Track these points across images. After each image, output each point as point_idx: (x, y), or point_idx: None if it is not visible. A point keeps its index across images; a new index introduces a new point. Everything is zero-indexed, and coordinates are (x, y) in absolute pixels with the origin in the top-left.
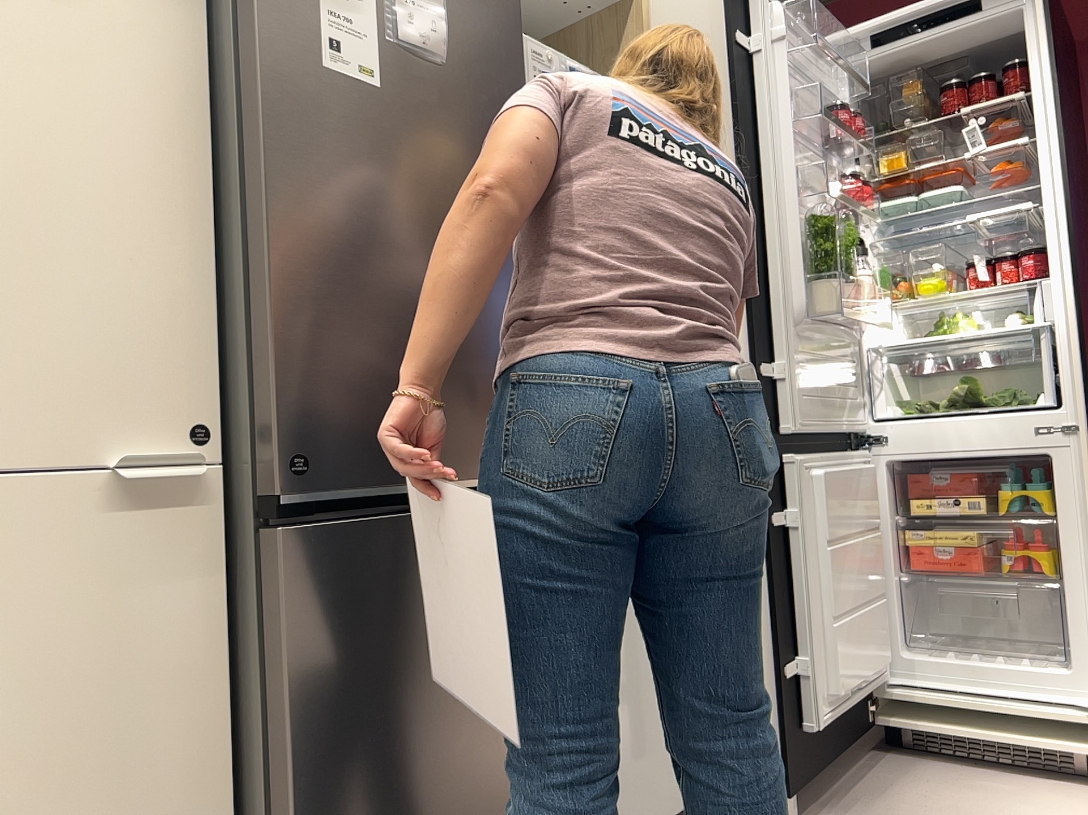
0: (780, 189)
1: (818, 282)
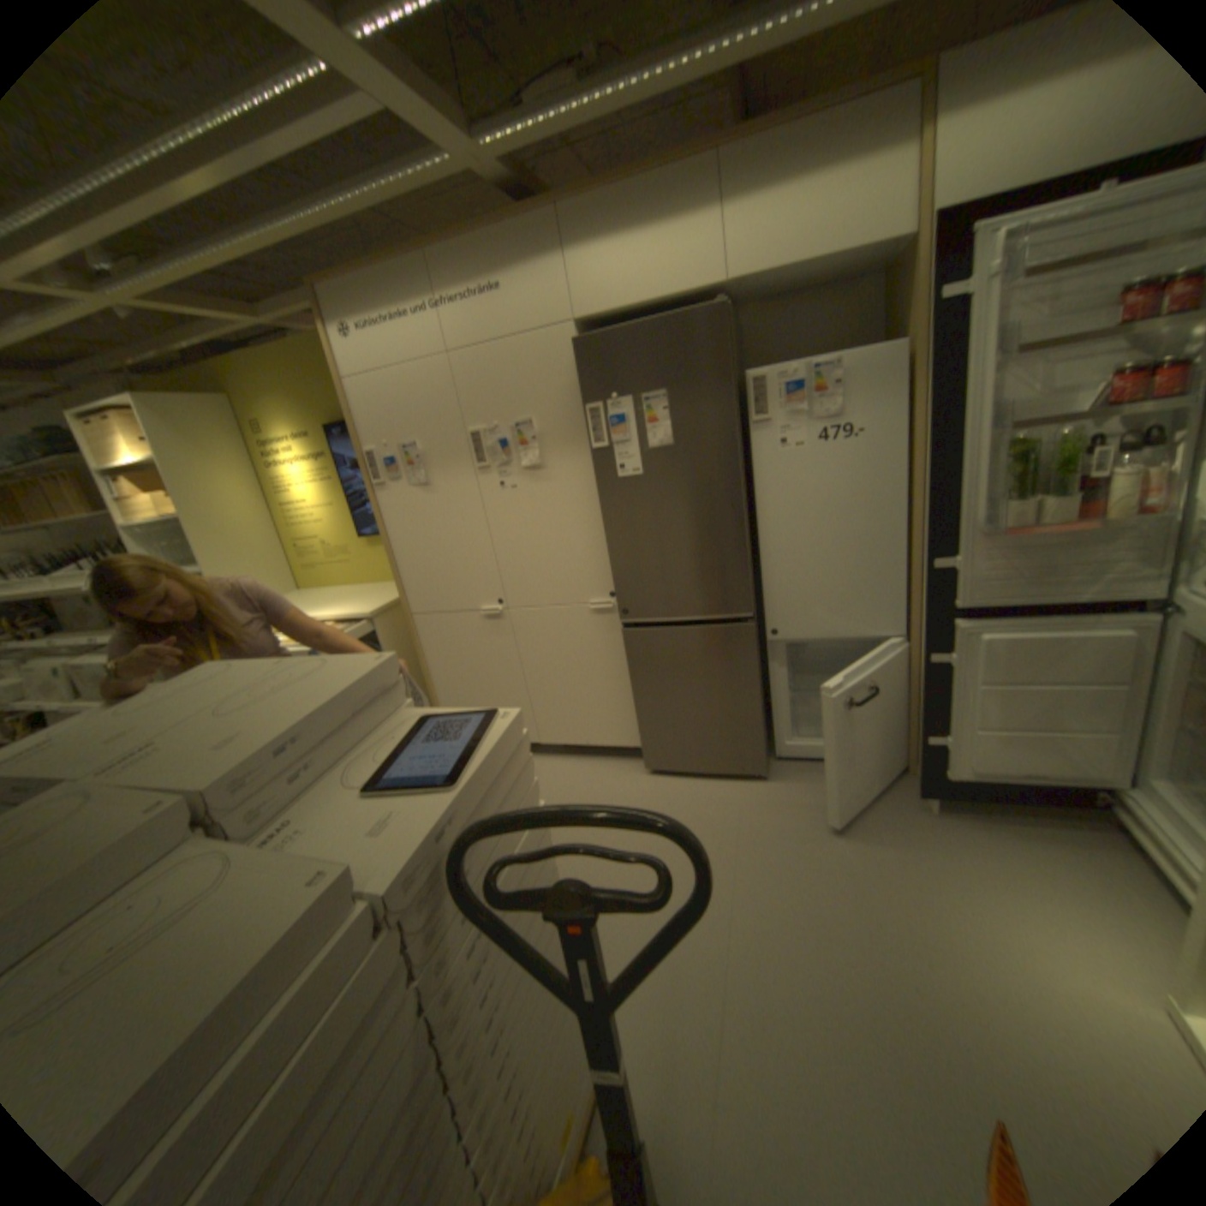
0: (976, 423)
1: (1014, 497)
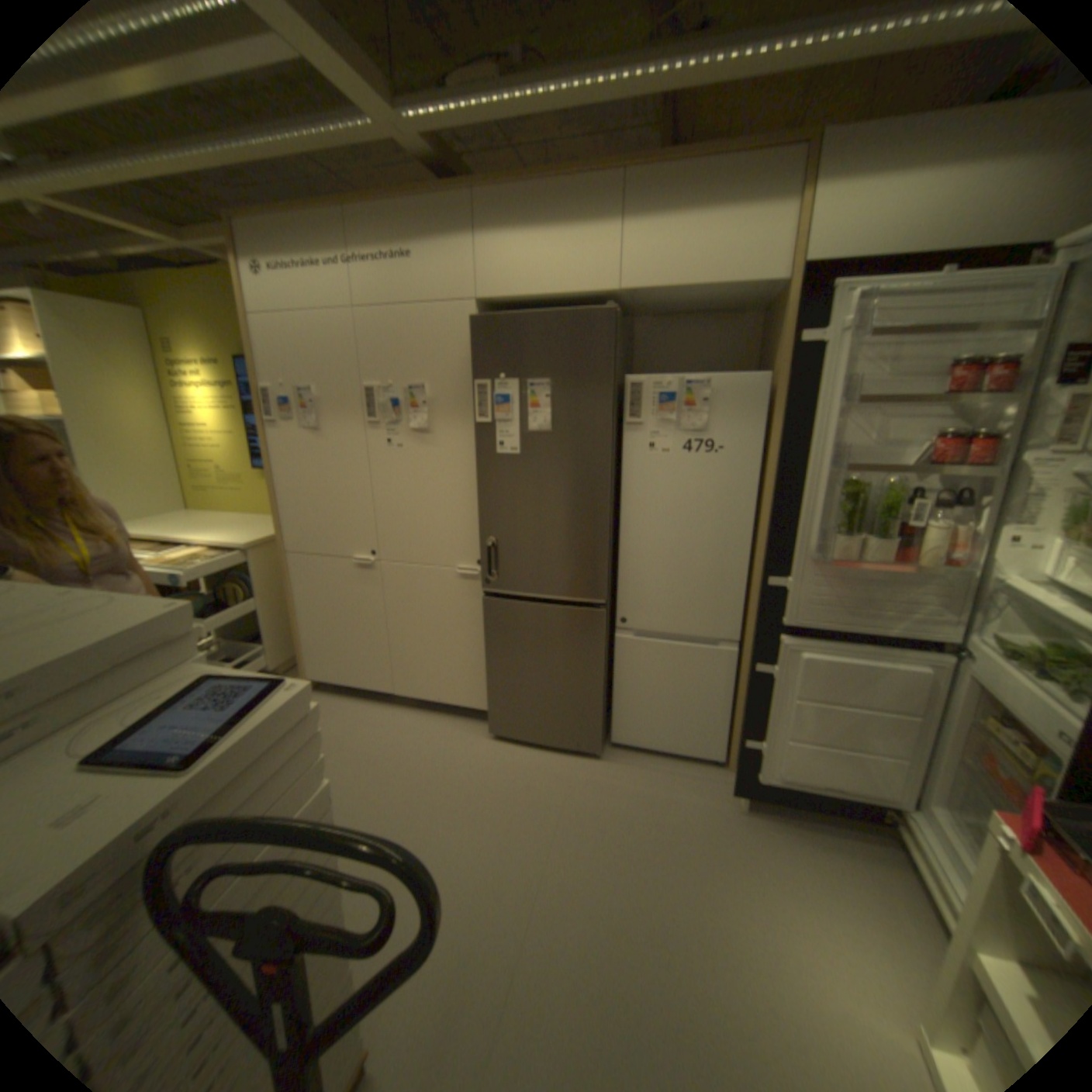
0: (817, 459)
1: (843, 532)
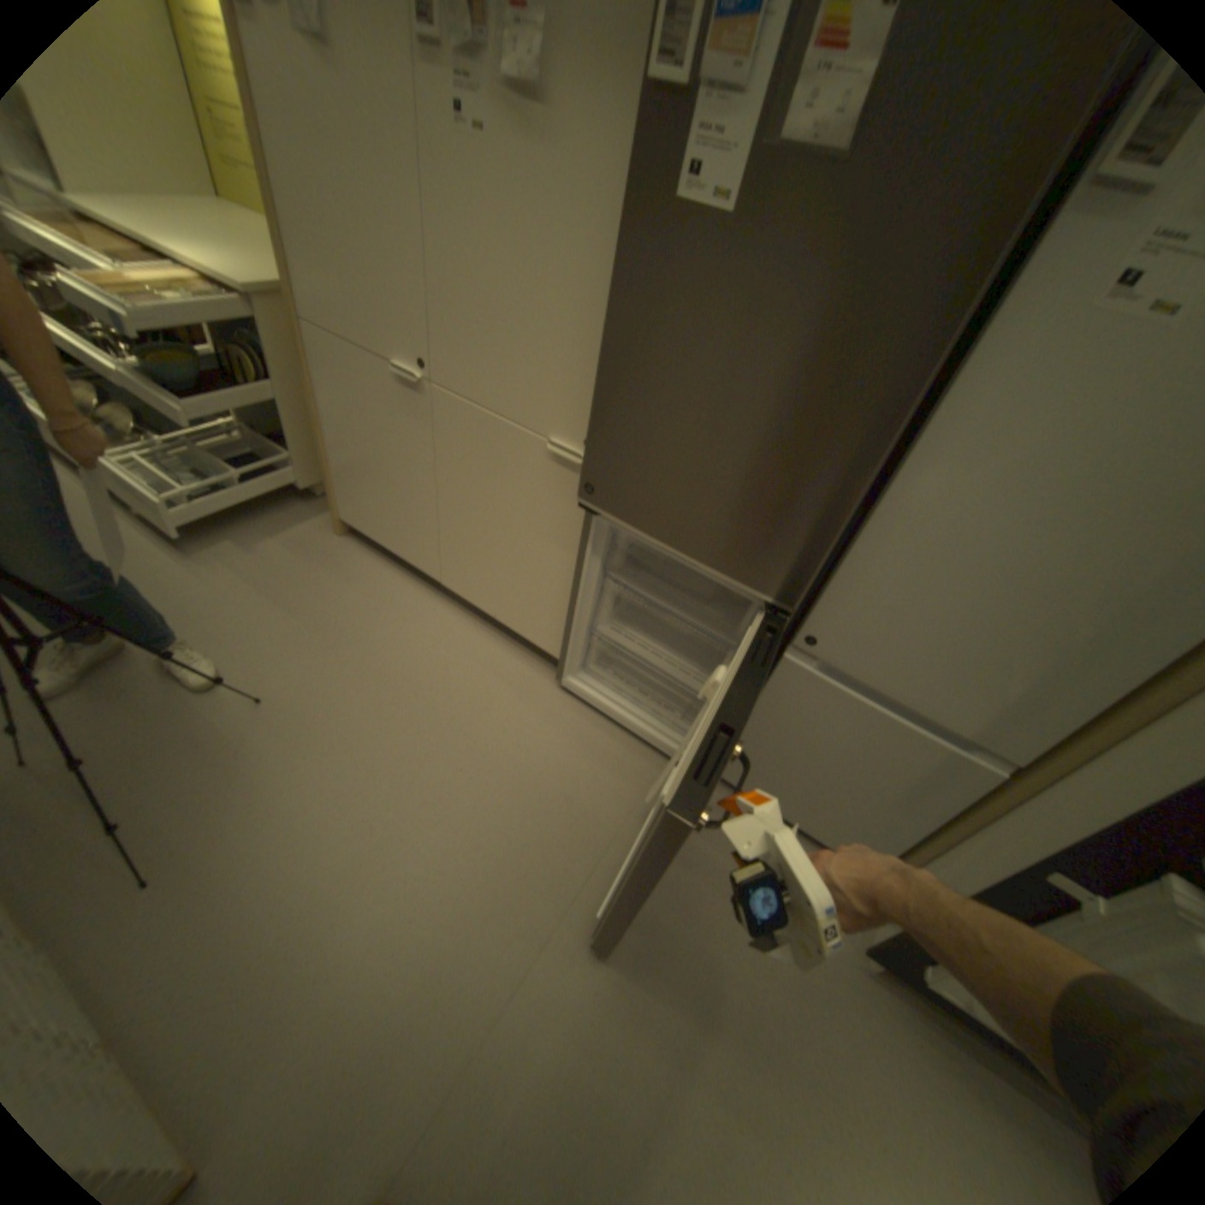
0: None
1: None
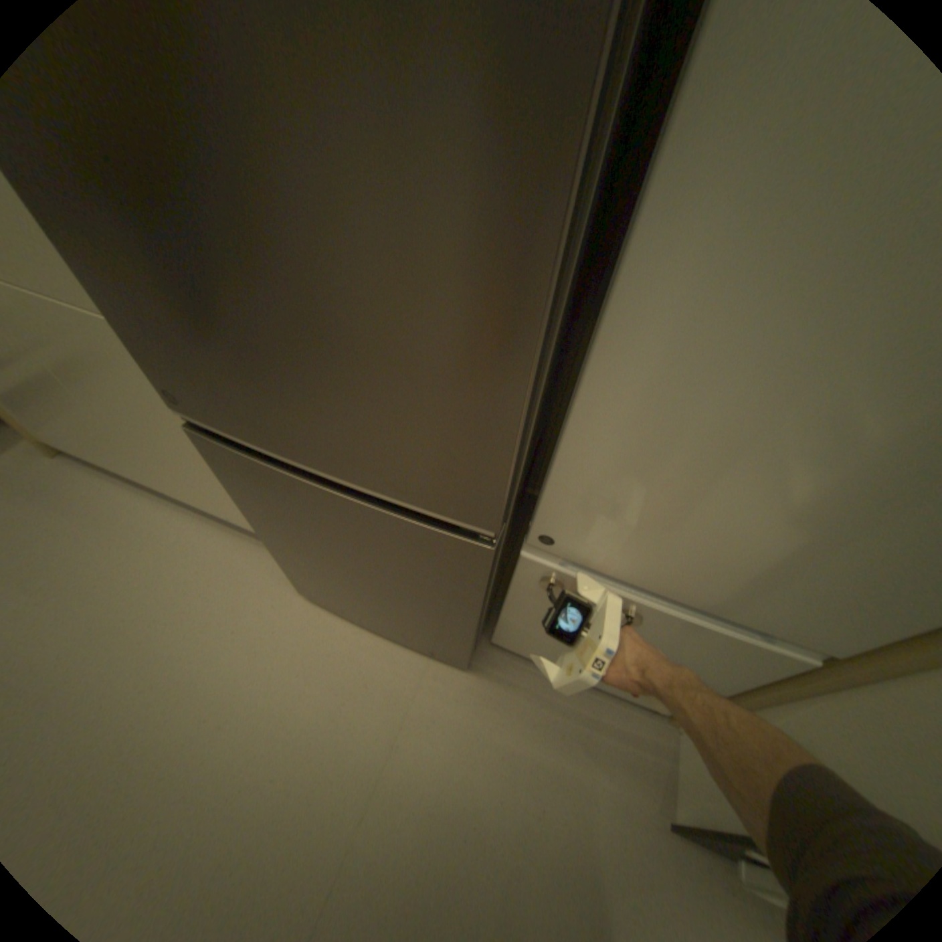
0: None
1: None
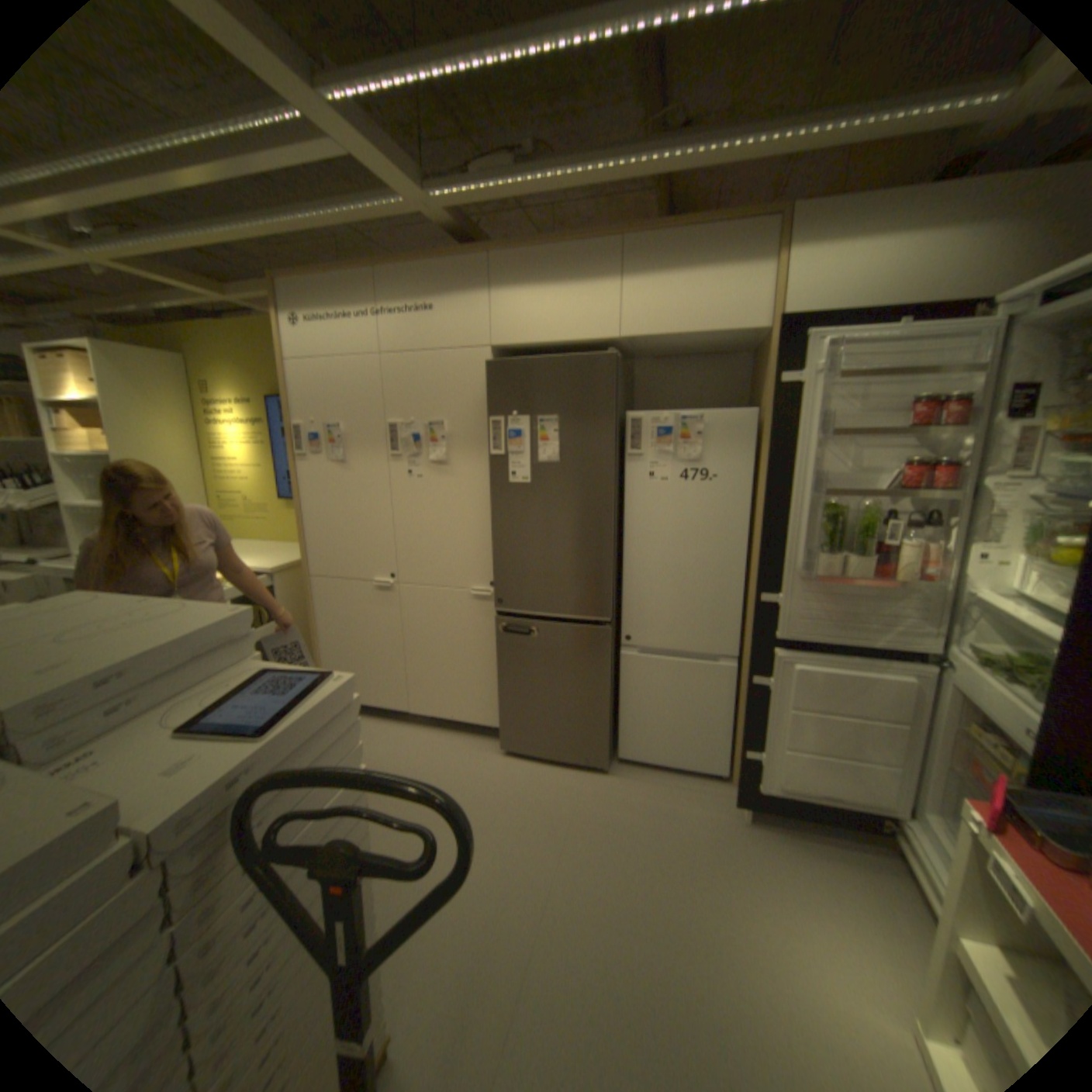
0: (801, 485)
1: (827, 551)
